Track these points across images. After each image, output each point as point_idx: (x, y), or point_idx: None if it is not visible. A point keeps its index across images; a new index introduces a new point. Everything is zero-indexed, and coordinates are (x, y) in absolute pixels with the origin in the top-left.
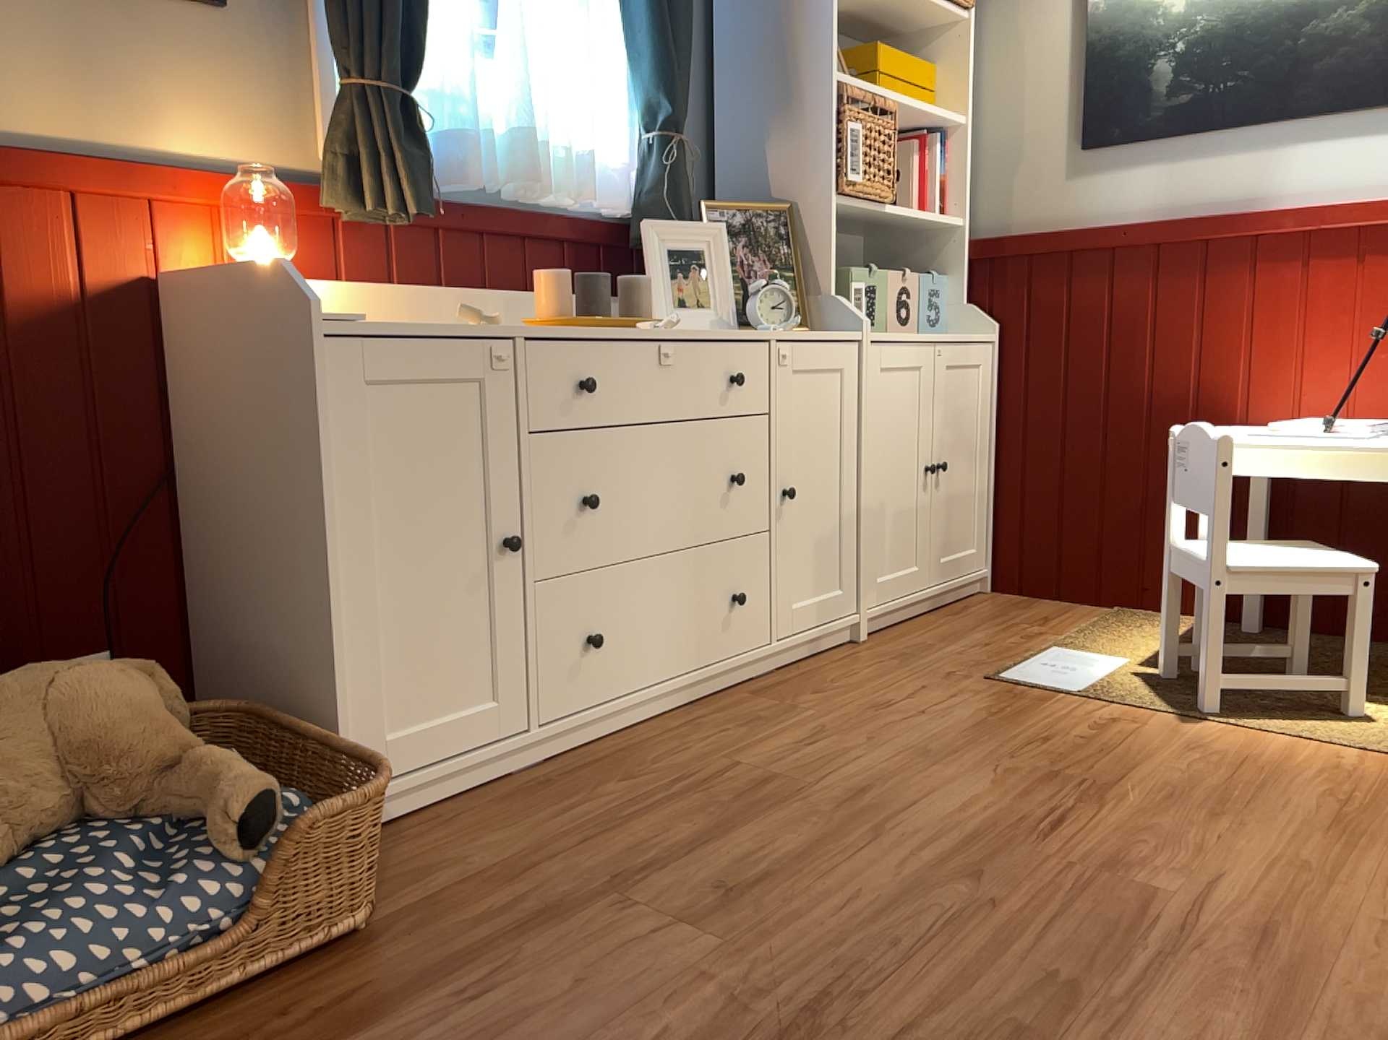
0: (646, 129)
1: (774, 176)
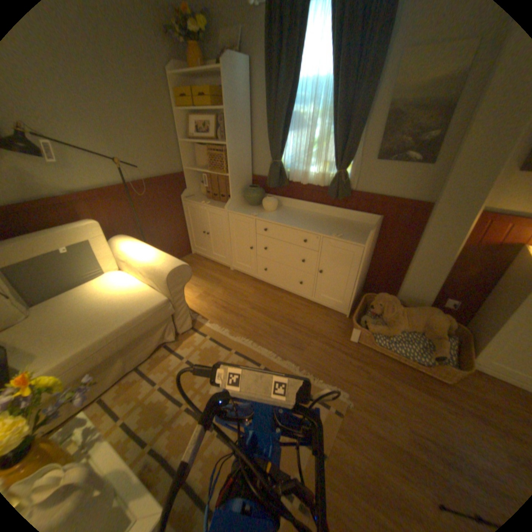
0: None
1: None
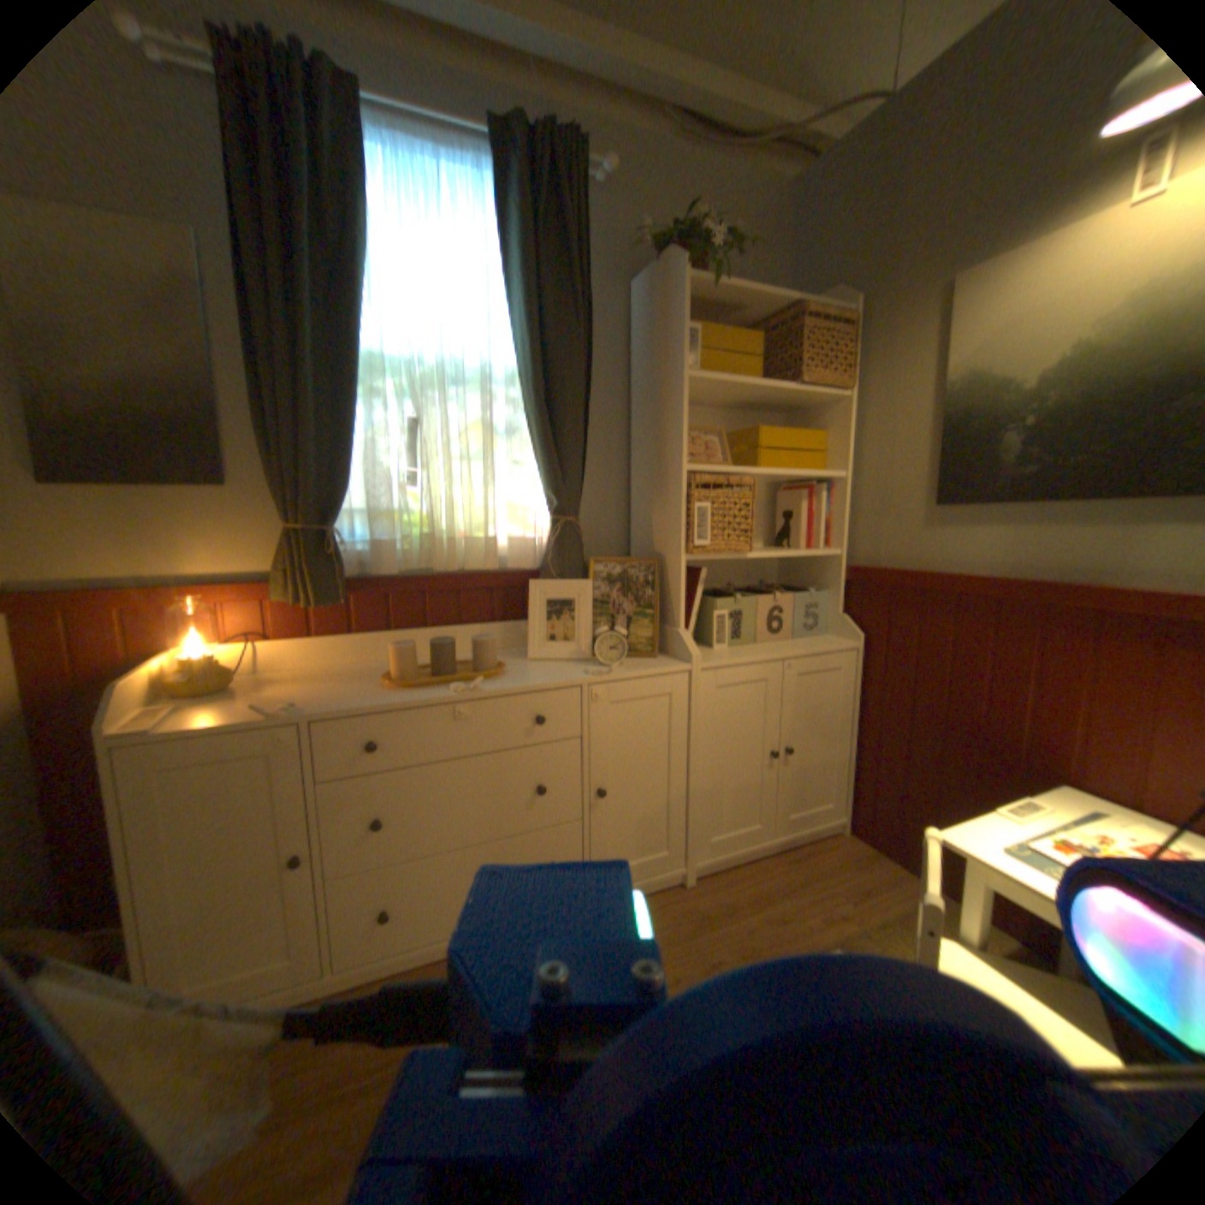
0: (549, 512)
1: (654, 535)
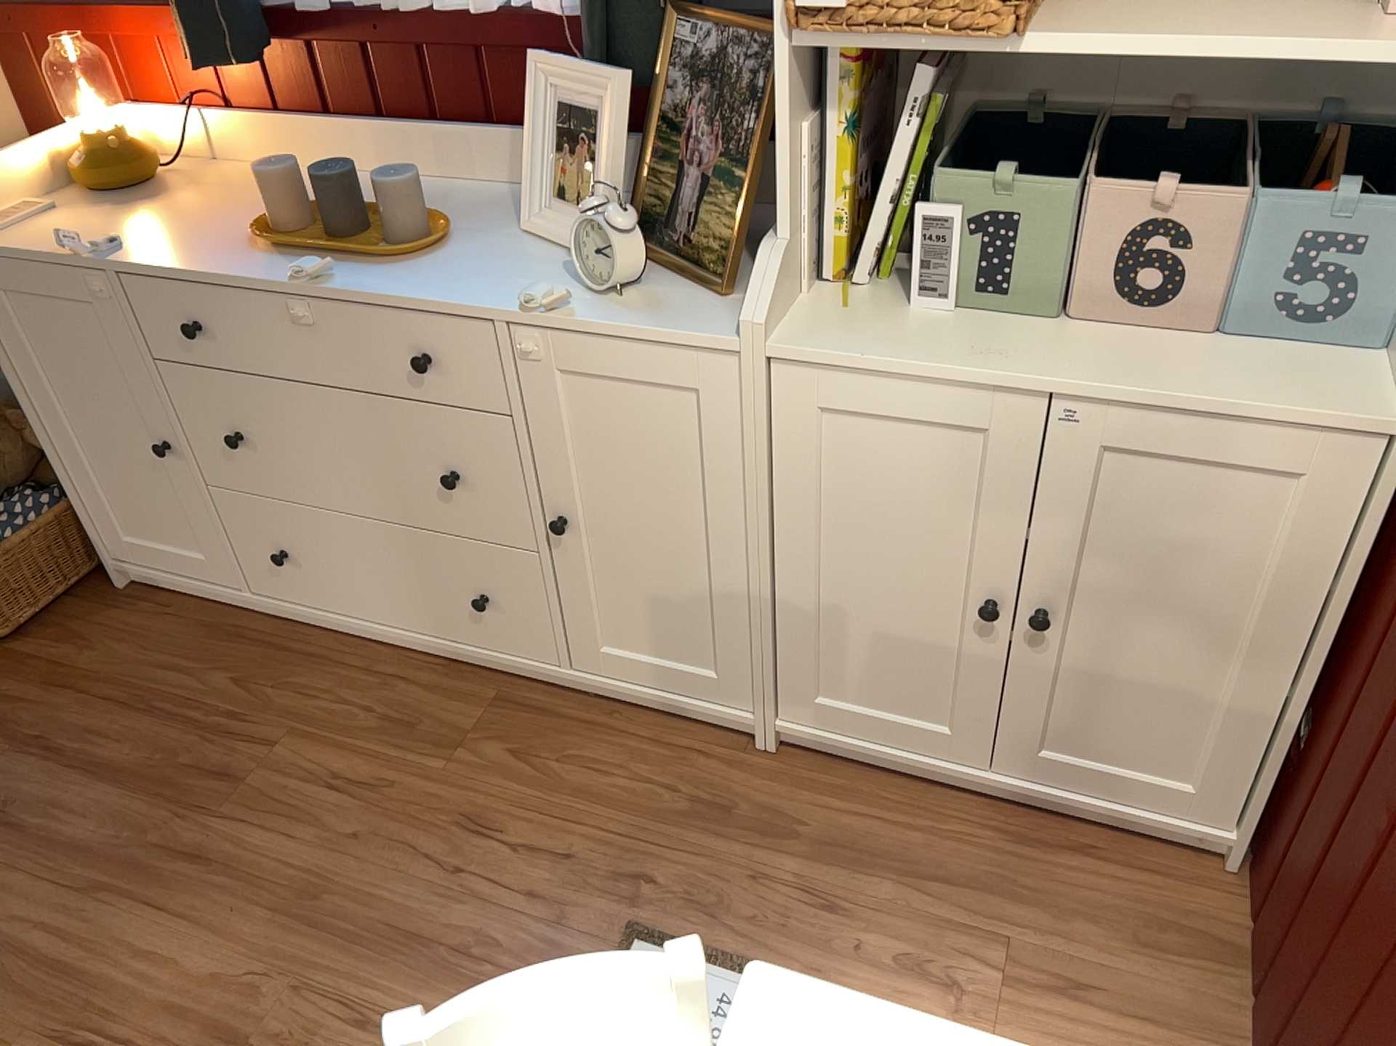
0: None
1: None
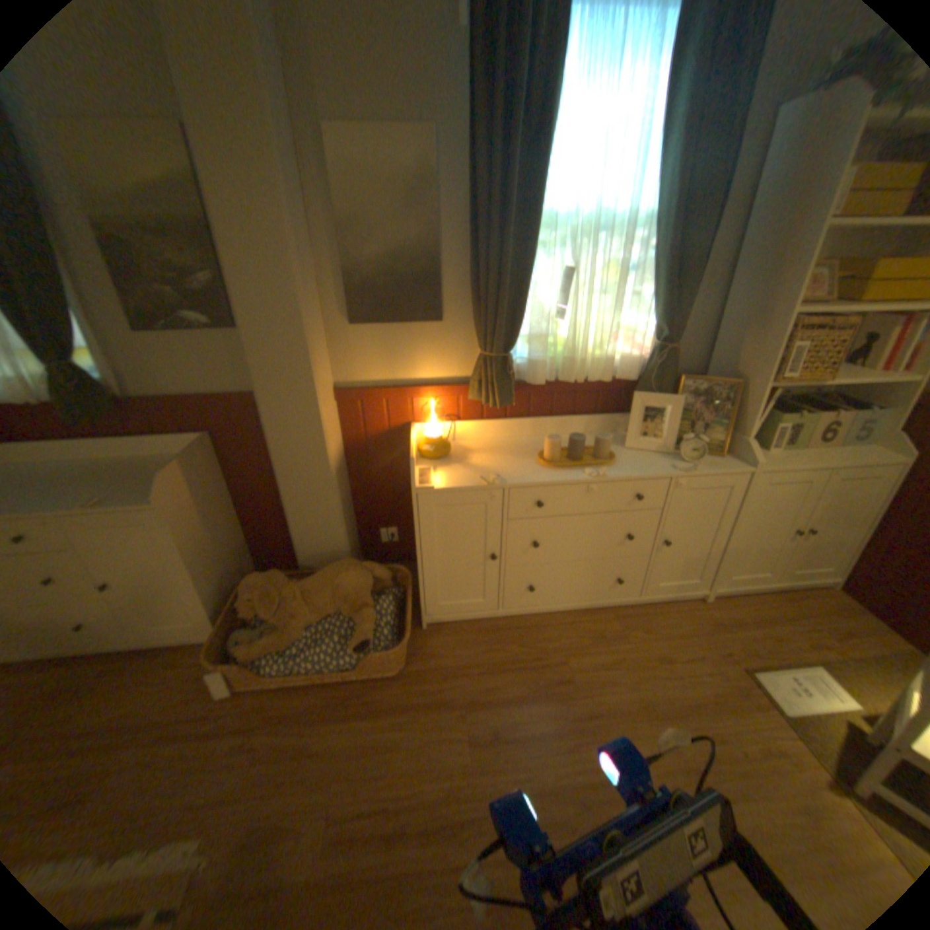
0: (656, 336)
1: (742, 358)
